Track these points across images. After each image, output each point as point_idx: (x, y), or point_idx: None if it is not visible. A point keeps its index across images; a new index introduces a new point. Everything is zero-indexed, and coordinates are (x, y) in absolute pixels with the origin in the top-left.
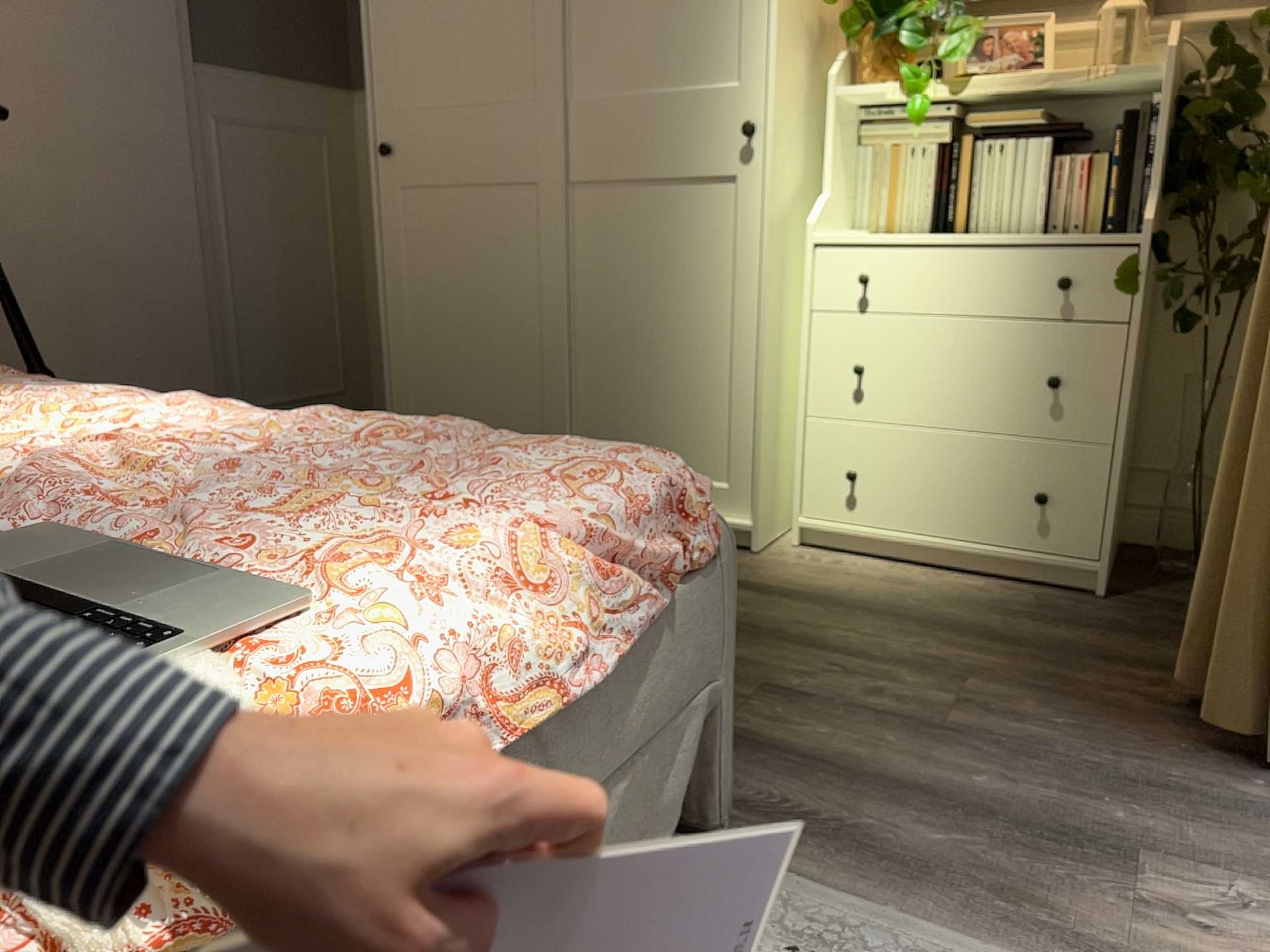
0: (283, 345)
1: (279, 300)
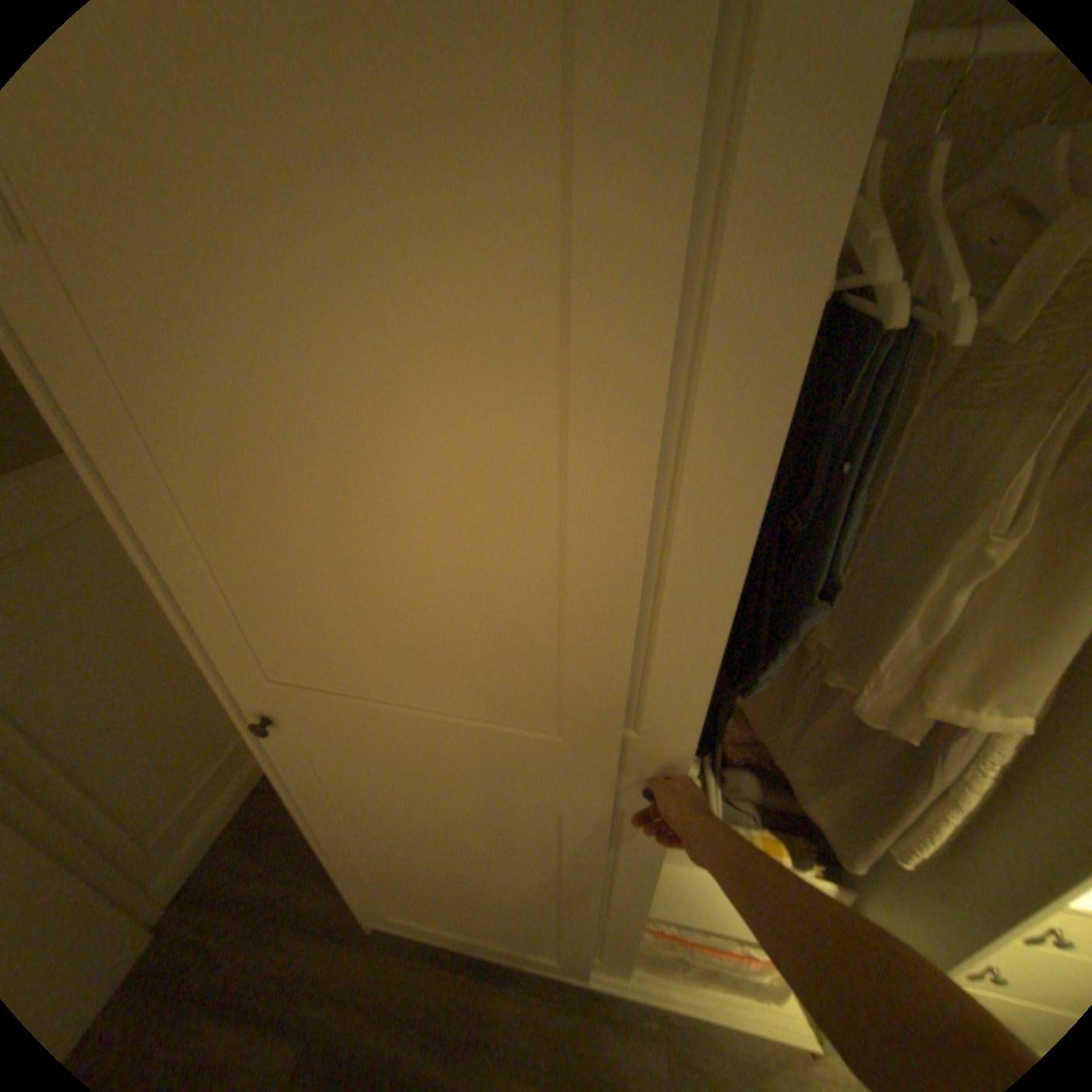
0: (167, 757)
1: (142, 725)
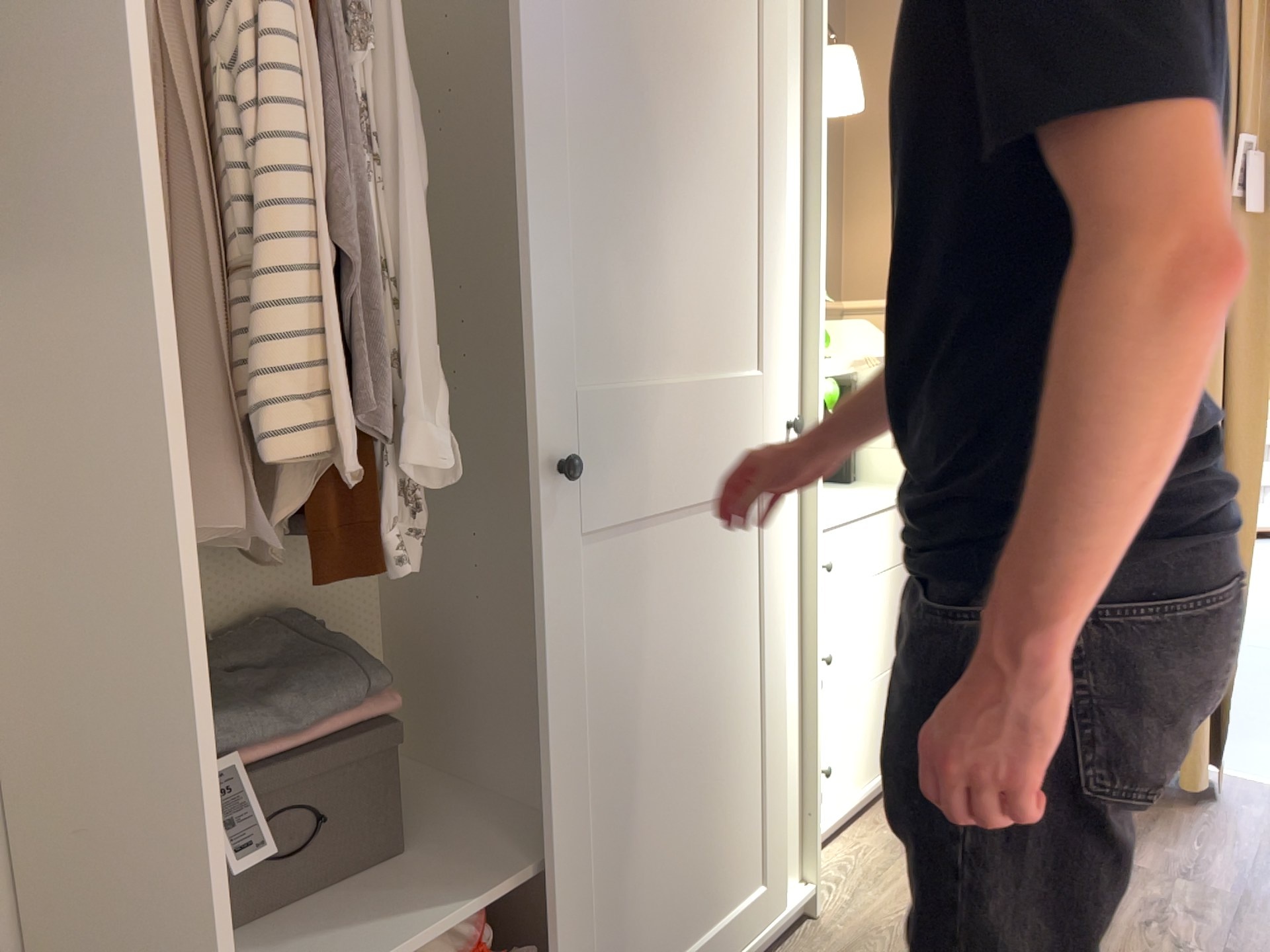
0: None
1: None
